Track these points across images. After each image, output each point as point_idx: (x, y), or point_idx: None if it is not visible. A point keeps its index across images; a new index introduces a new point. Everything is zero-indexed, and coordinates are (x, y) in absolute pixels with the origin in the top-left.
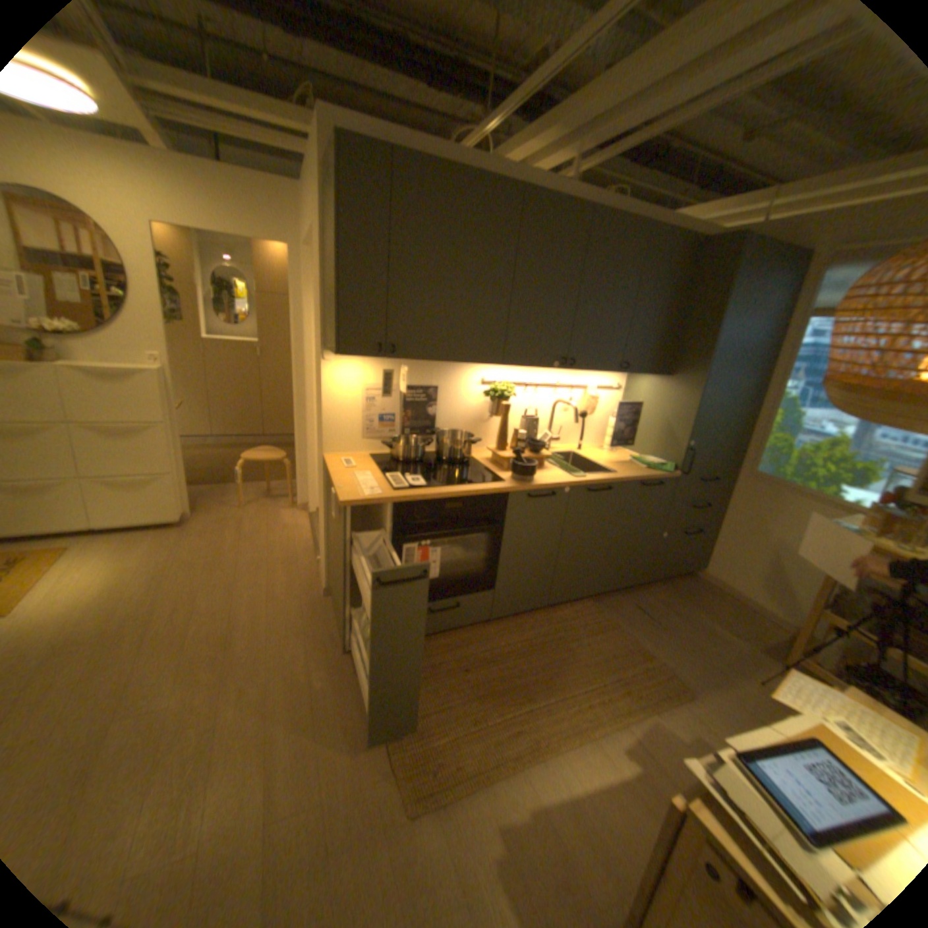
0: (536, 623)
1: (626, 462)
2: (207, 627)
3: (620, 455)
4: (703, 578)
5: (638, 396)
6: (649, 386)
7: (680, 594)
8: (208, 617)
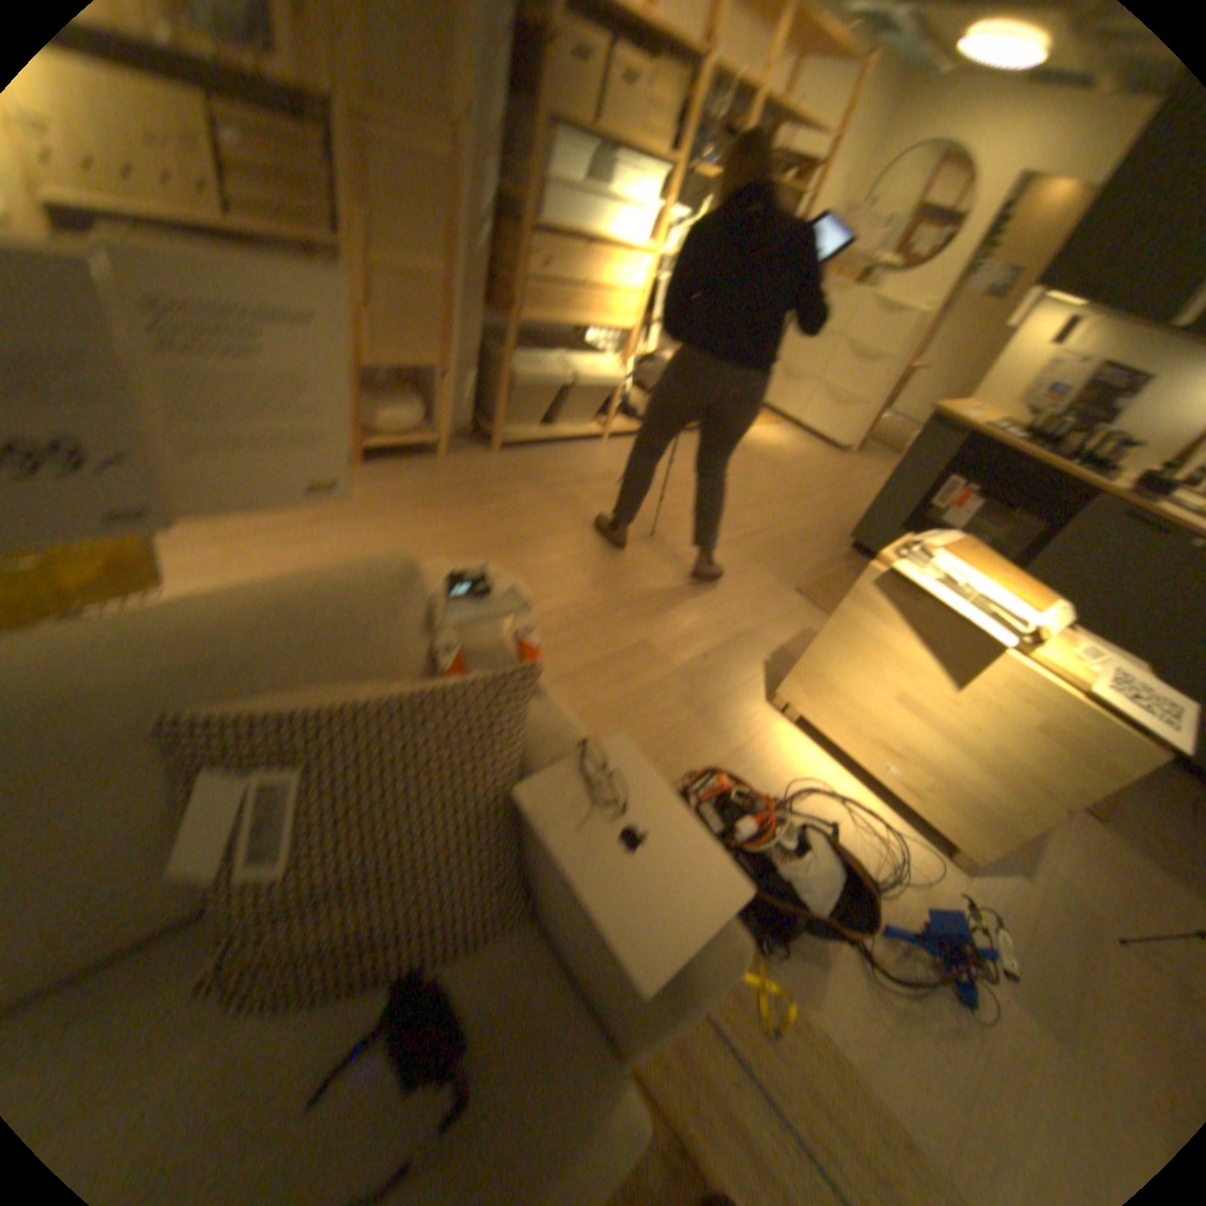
0: None
1: None
2: (802, 482)
3: None
4: None
5: None
6: None
7: None
8: (807, 477)
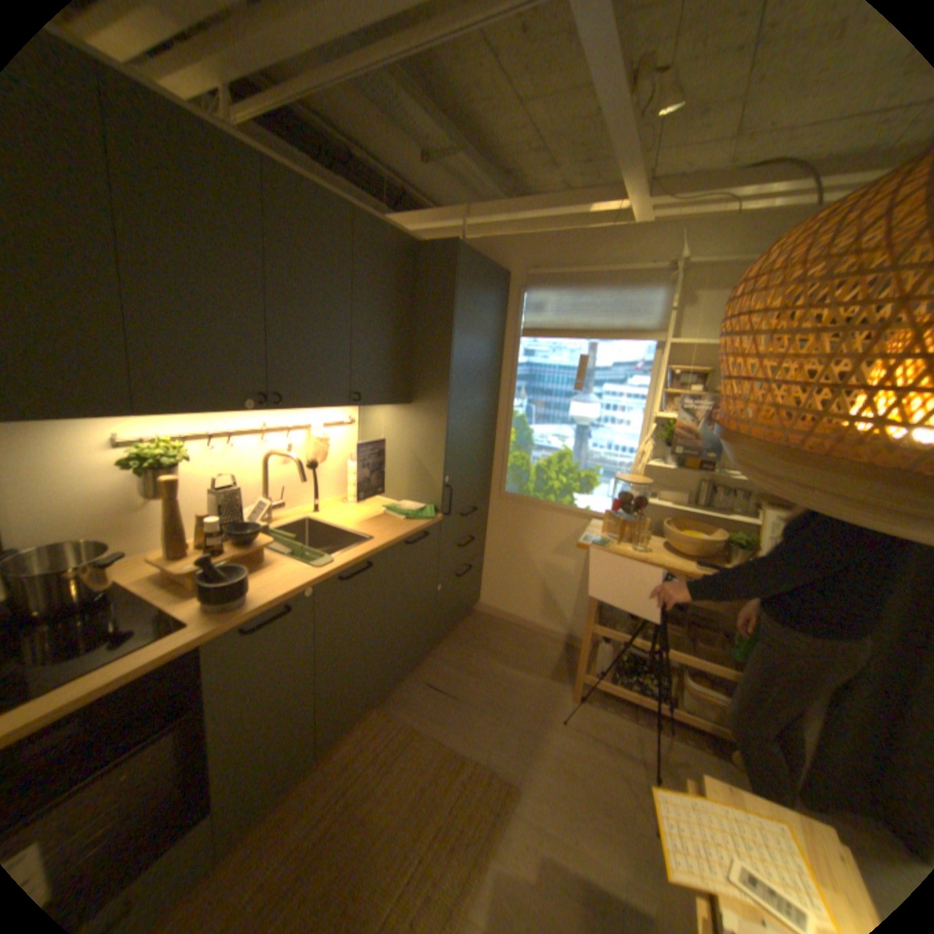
0: (304, 800)
1: (381, 515)
2: None
3: (371, 506)
4: (479, 610)
5: (378, 429)
6: (388, 417)
7: (464, 641)
8: None
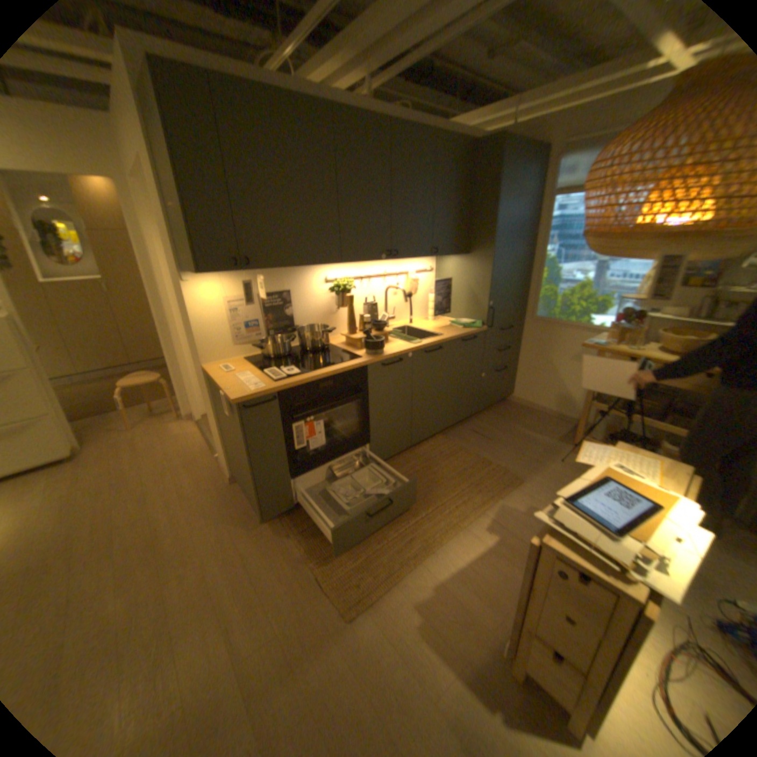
0: (405, 461)
1: (447, 326)
2: (130, 536)
3: (441, 322)
4: (512, 400)
5: (446, 274)
6: (453, 265)
7: (499, 415)
8: (129, 527)
